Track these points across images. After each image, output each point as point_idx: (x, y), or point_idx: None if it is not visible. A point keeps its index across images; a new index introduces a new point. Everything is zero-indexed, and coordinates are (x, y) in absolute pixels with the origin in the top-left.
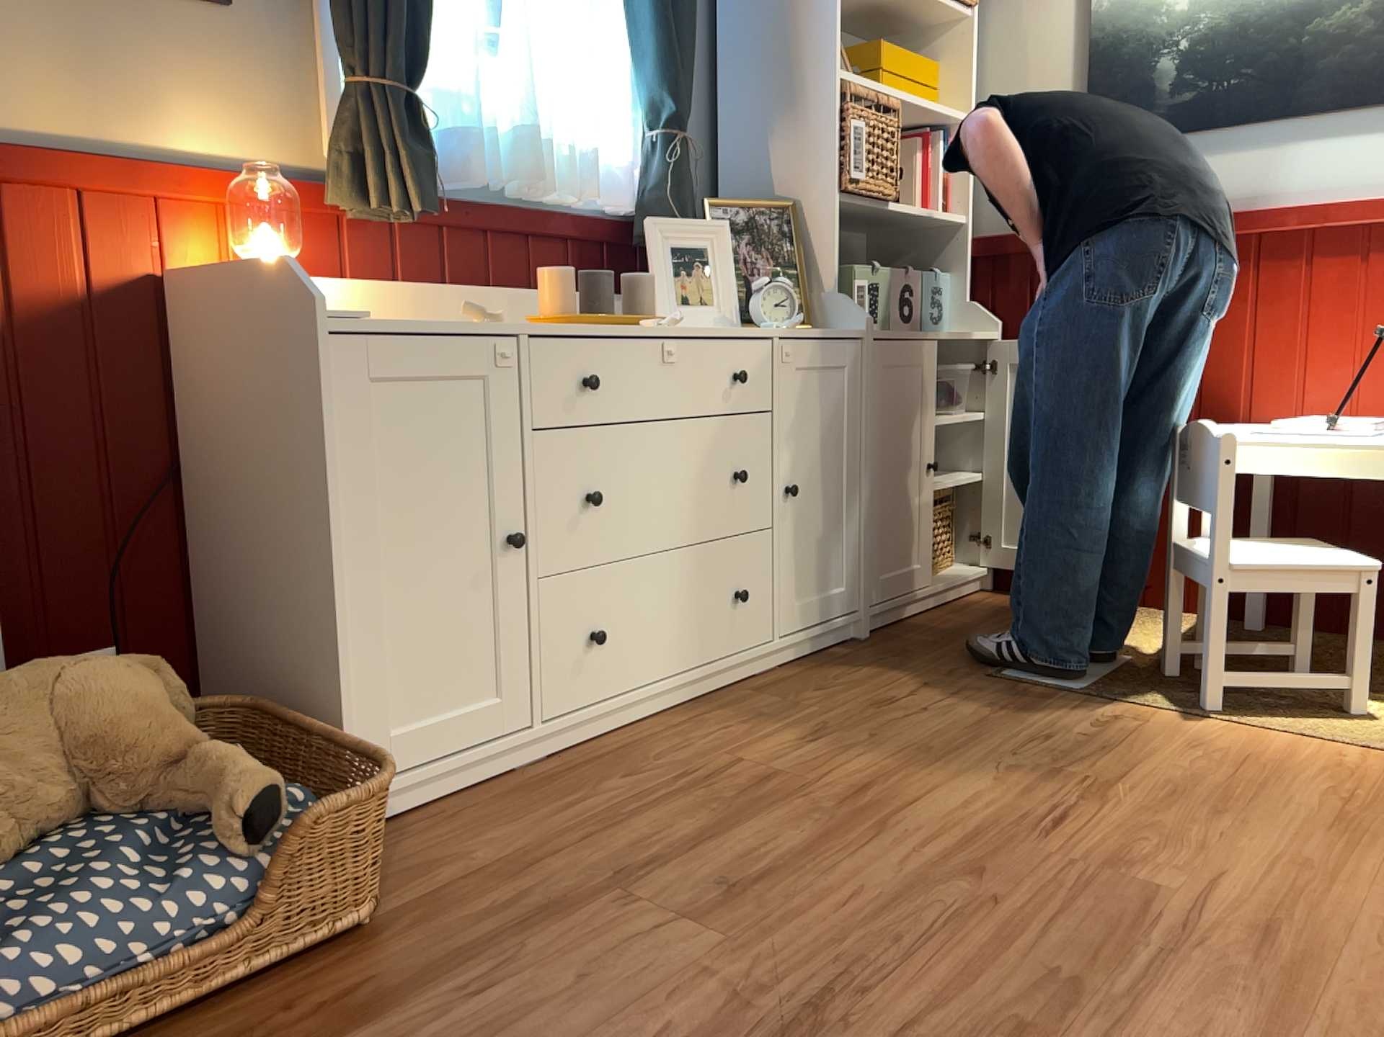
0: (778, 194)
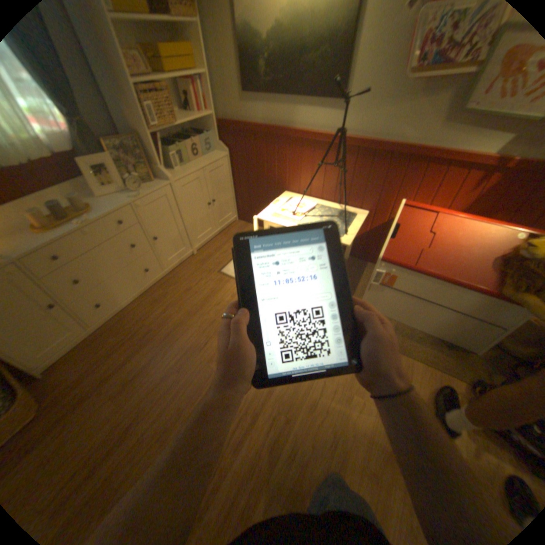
0: (131, 127)
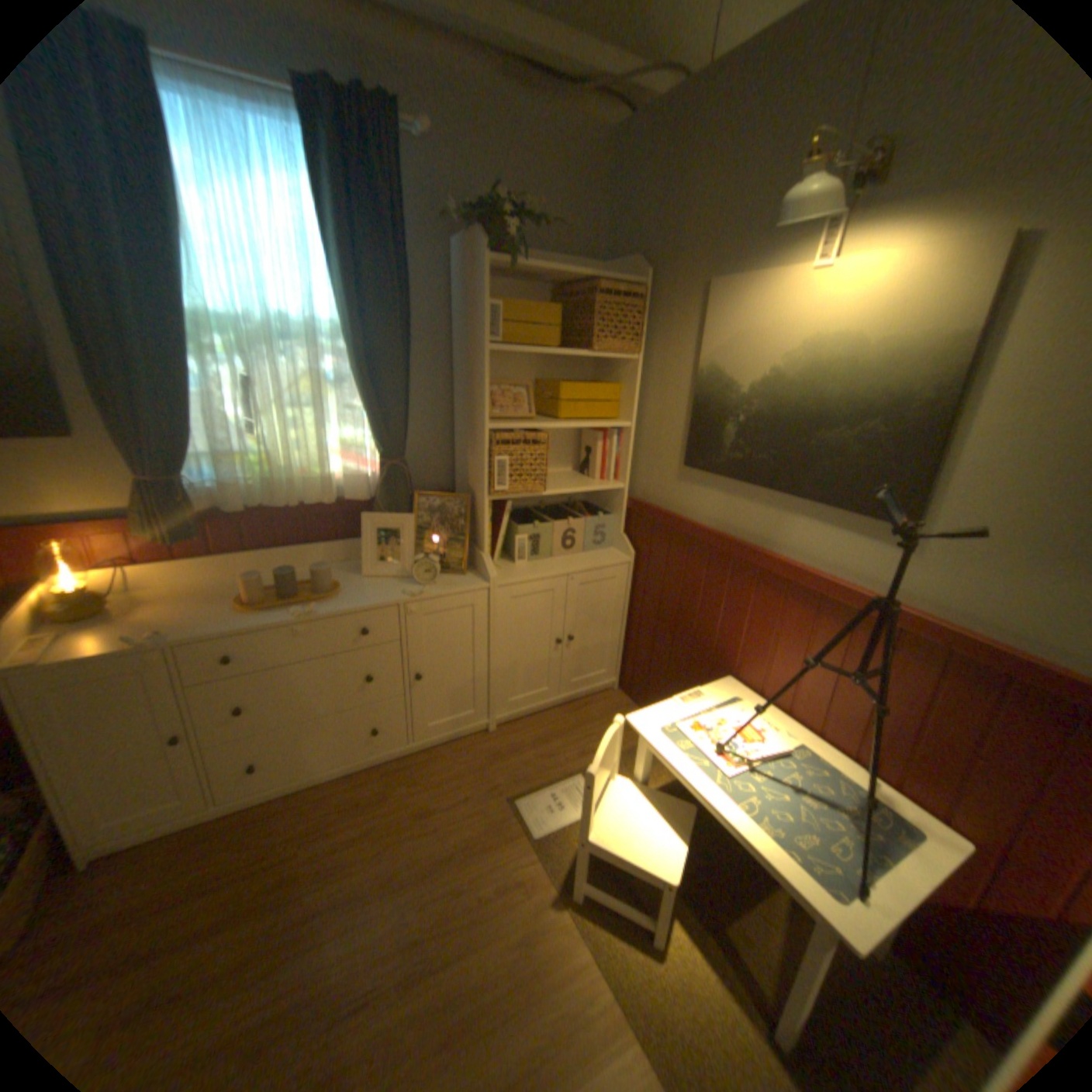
0: (470, 486)
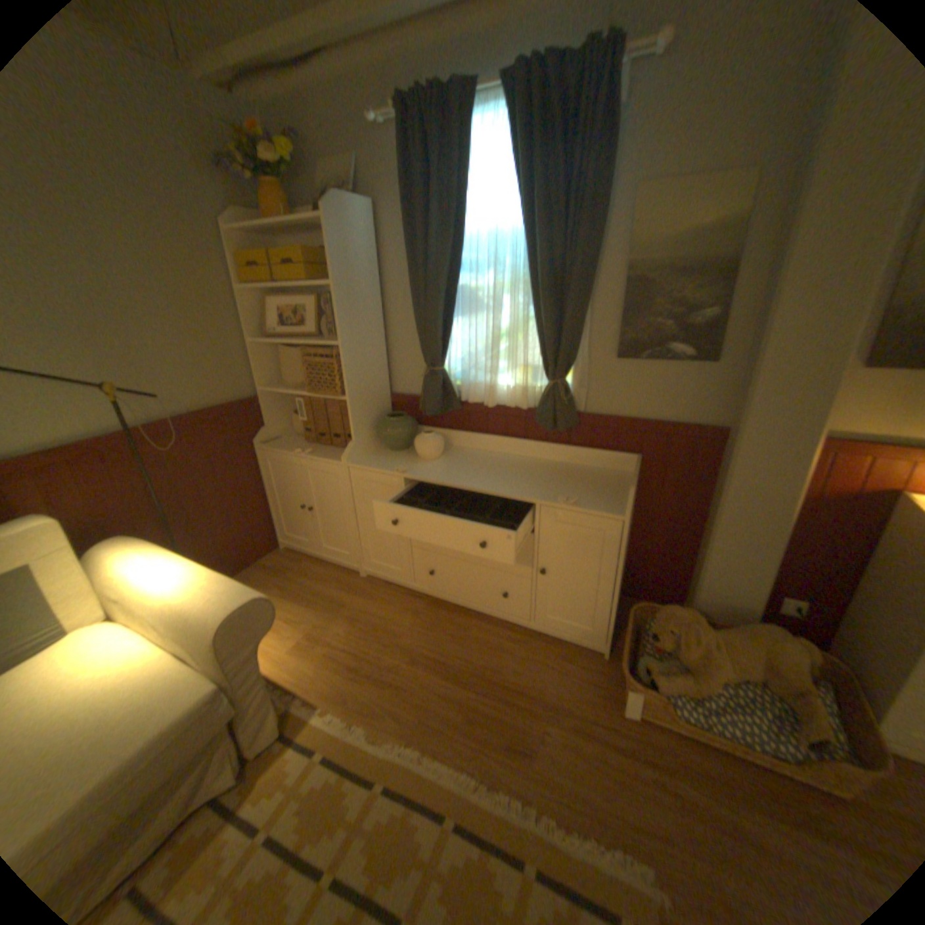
0: None
